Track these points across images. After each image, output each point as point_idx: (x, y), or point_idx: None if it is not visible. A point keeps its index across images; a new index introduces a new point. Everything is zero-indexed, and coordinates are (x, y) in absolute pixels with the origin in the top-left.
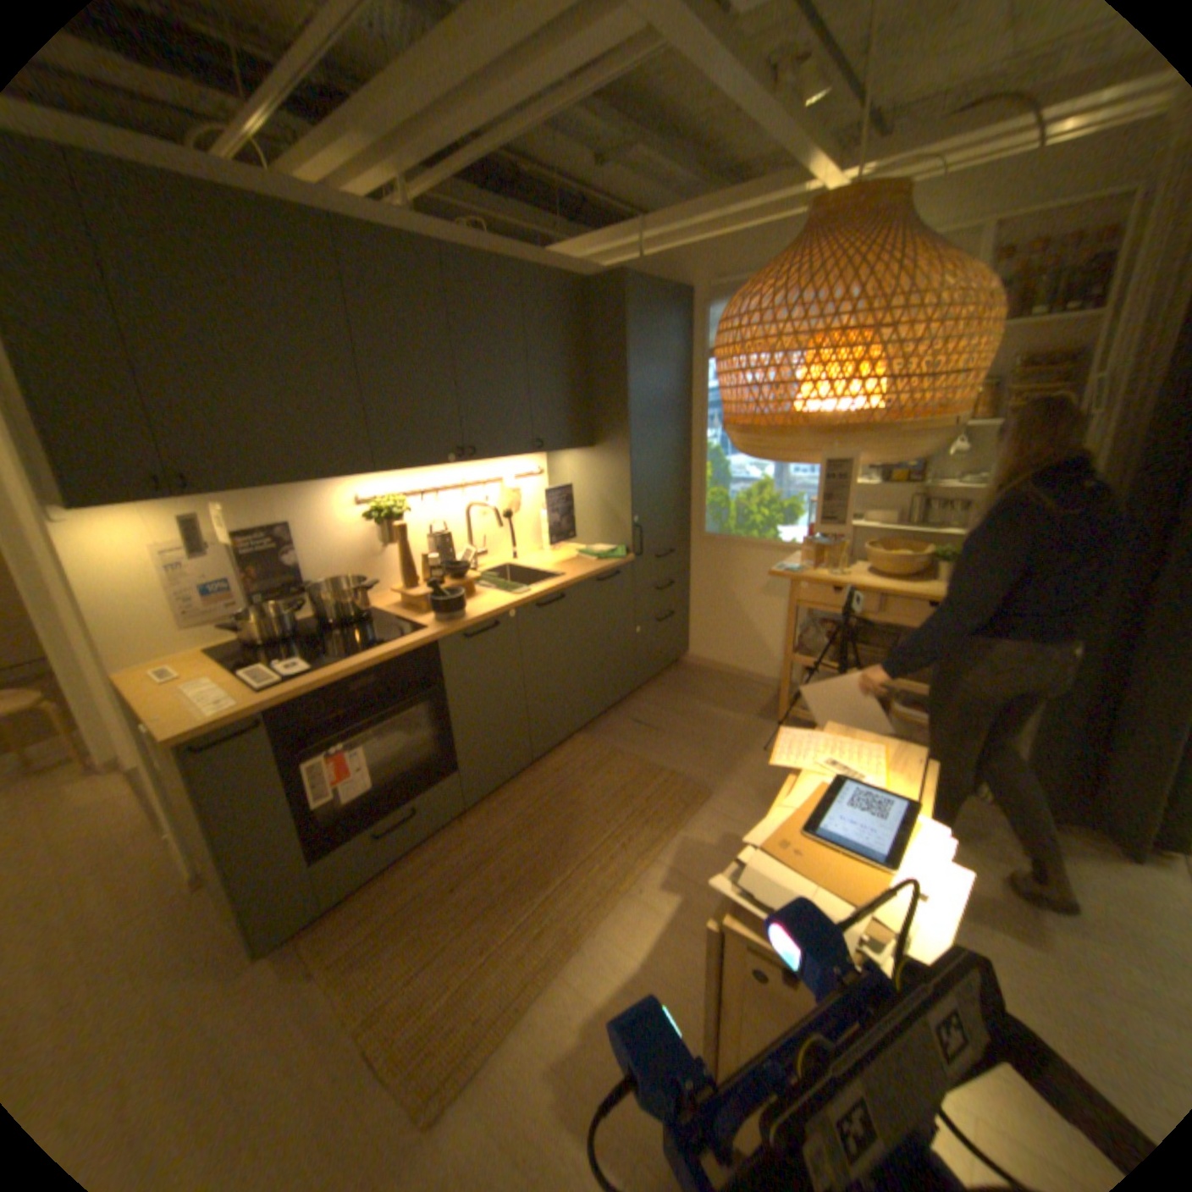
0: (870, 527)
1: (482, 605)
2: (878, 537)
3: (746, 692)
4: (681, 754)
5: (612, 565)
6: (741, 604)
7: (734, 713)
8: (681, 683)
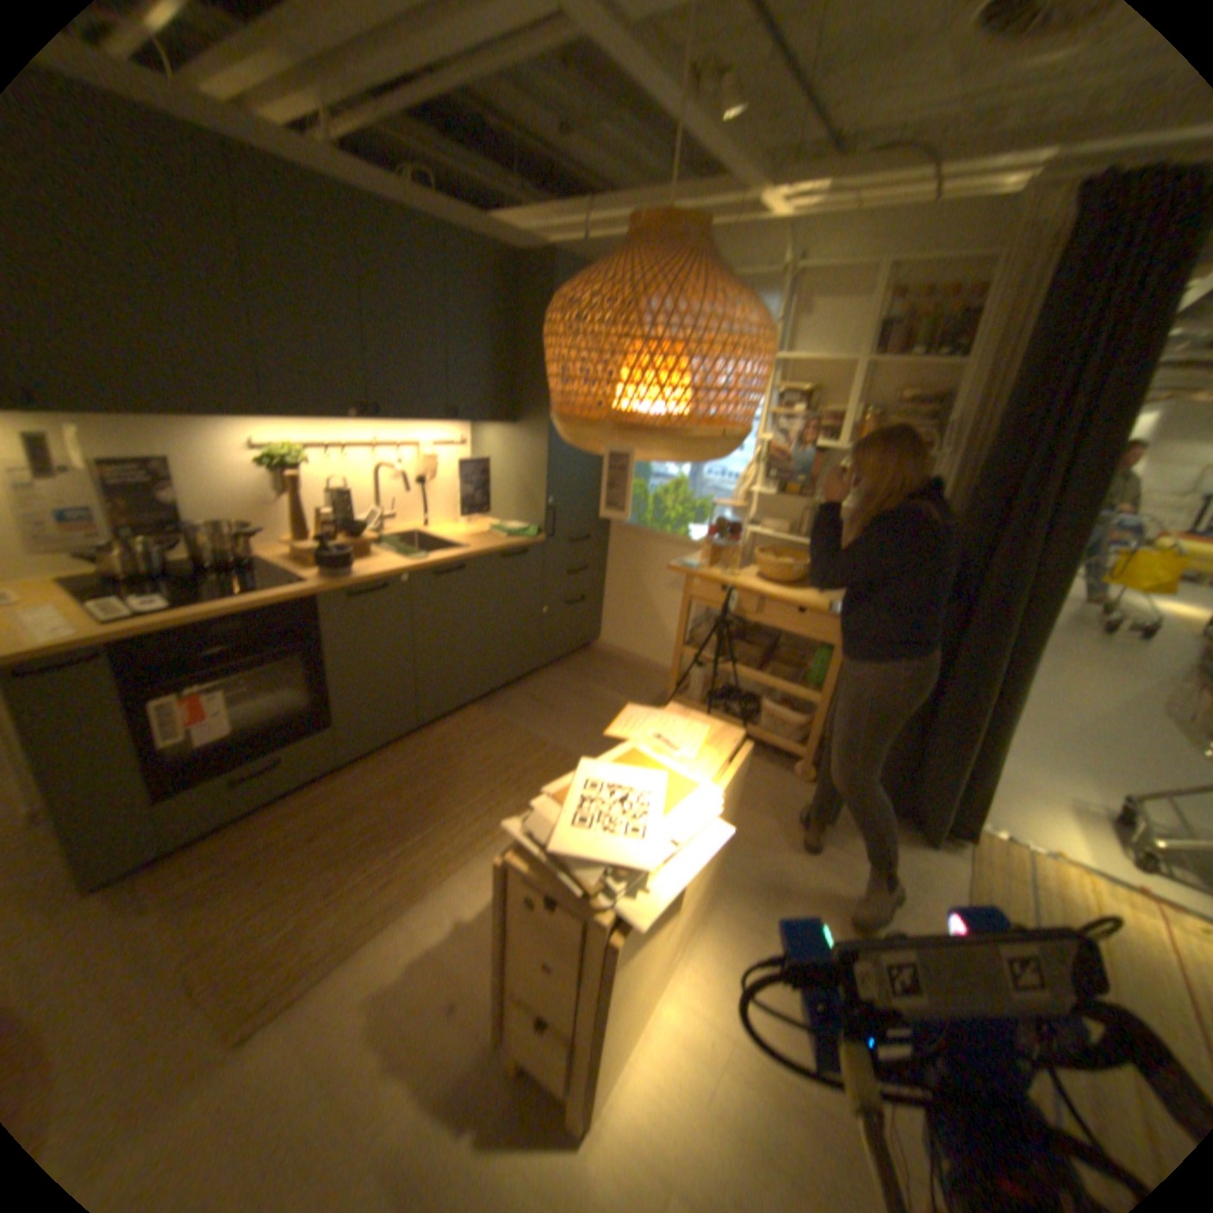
0: (768, 531)
1: (374, 562)
2: (775, 541)
3: (646, 677)
4: (569, 727)
5: (522, 539)
6: (651, 593)
7: (629, 695)
8: (588, 663)
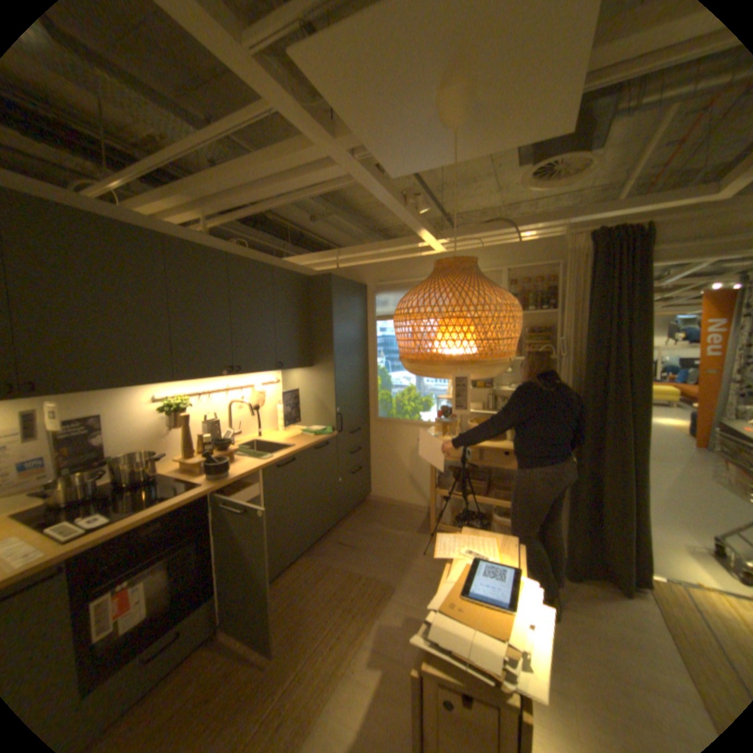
0: (468, 412)
1: (239, 468)
2: (473, 417)
3: (408, 517)
4: (372, 564)
5: (324, 438)
6: (401, 460)
7: (402, 532)
8: (367, 514)
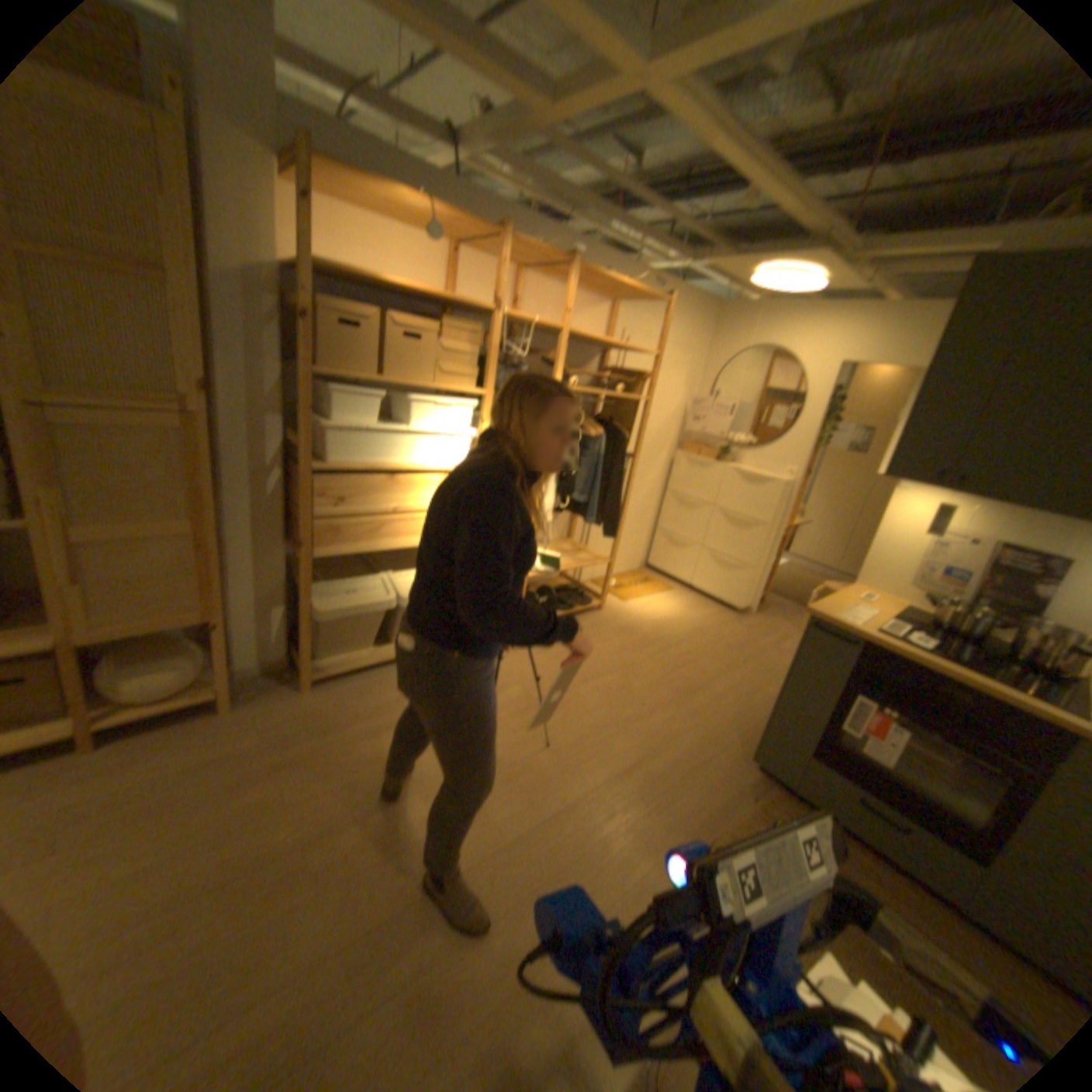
0: None
1: None
2: None
3: None
4: None
5: None
6: None
7: None
8: None
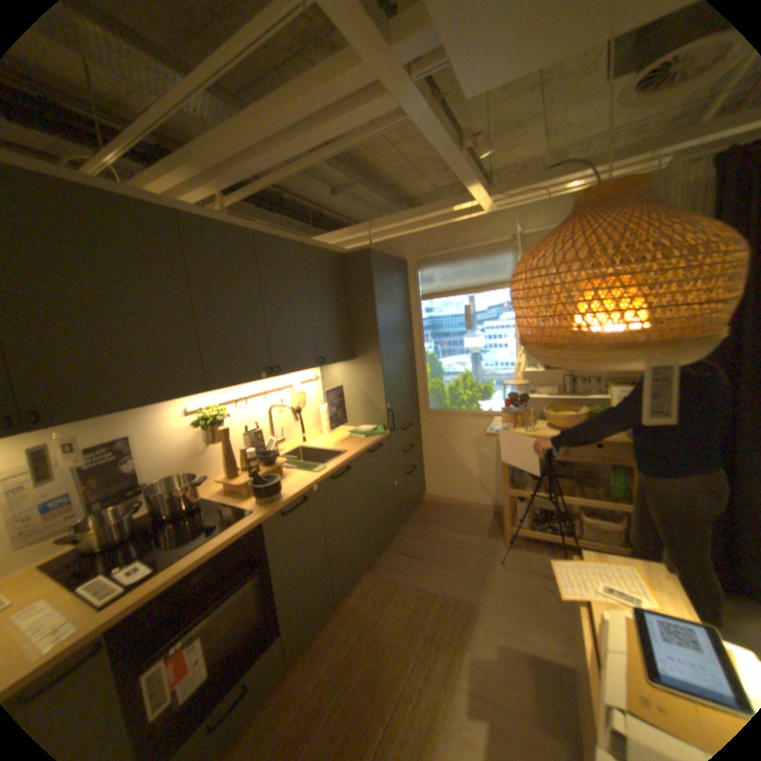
0: (538, 398)
1: (292, 484)
2: (545, 403)
3: (472, 518)
4: (444, 577)
5: (376, 439)
6: (460, 455)
7: (470, 537)
8: (426, 517)
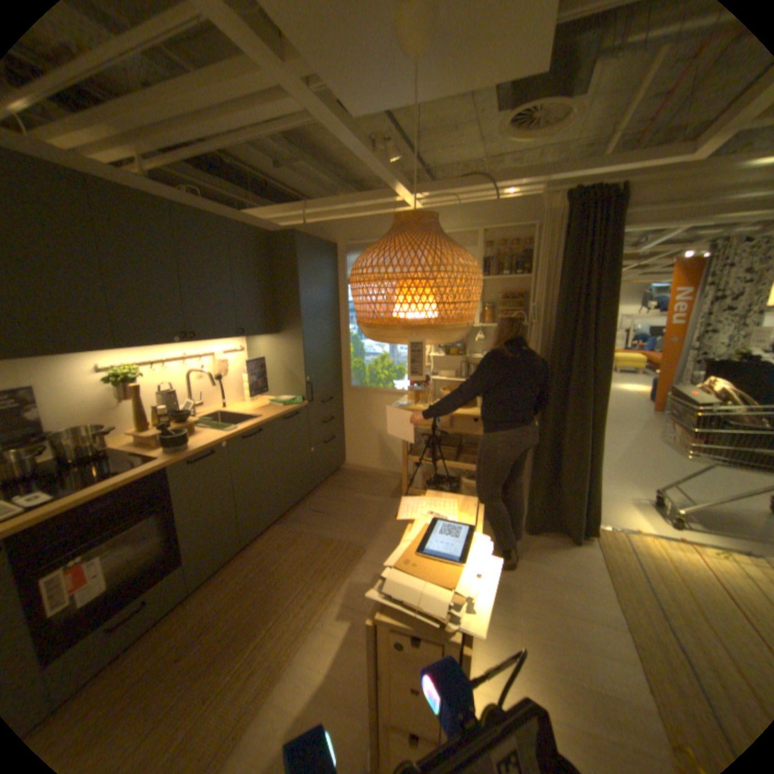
0: (441, 380)
1: (200, 440)
2: (446, 385)
3: (382, 483)
4: (344, 528)
5: (293, 408)
6: (375, 429)
7: (376, 497)
8: (342, 482)
